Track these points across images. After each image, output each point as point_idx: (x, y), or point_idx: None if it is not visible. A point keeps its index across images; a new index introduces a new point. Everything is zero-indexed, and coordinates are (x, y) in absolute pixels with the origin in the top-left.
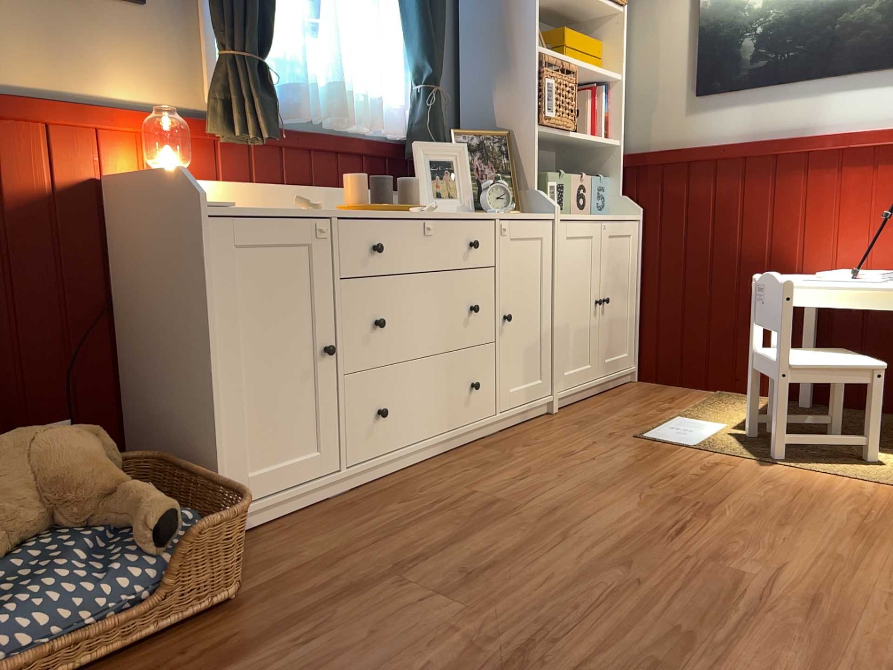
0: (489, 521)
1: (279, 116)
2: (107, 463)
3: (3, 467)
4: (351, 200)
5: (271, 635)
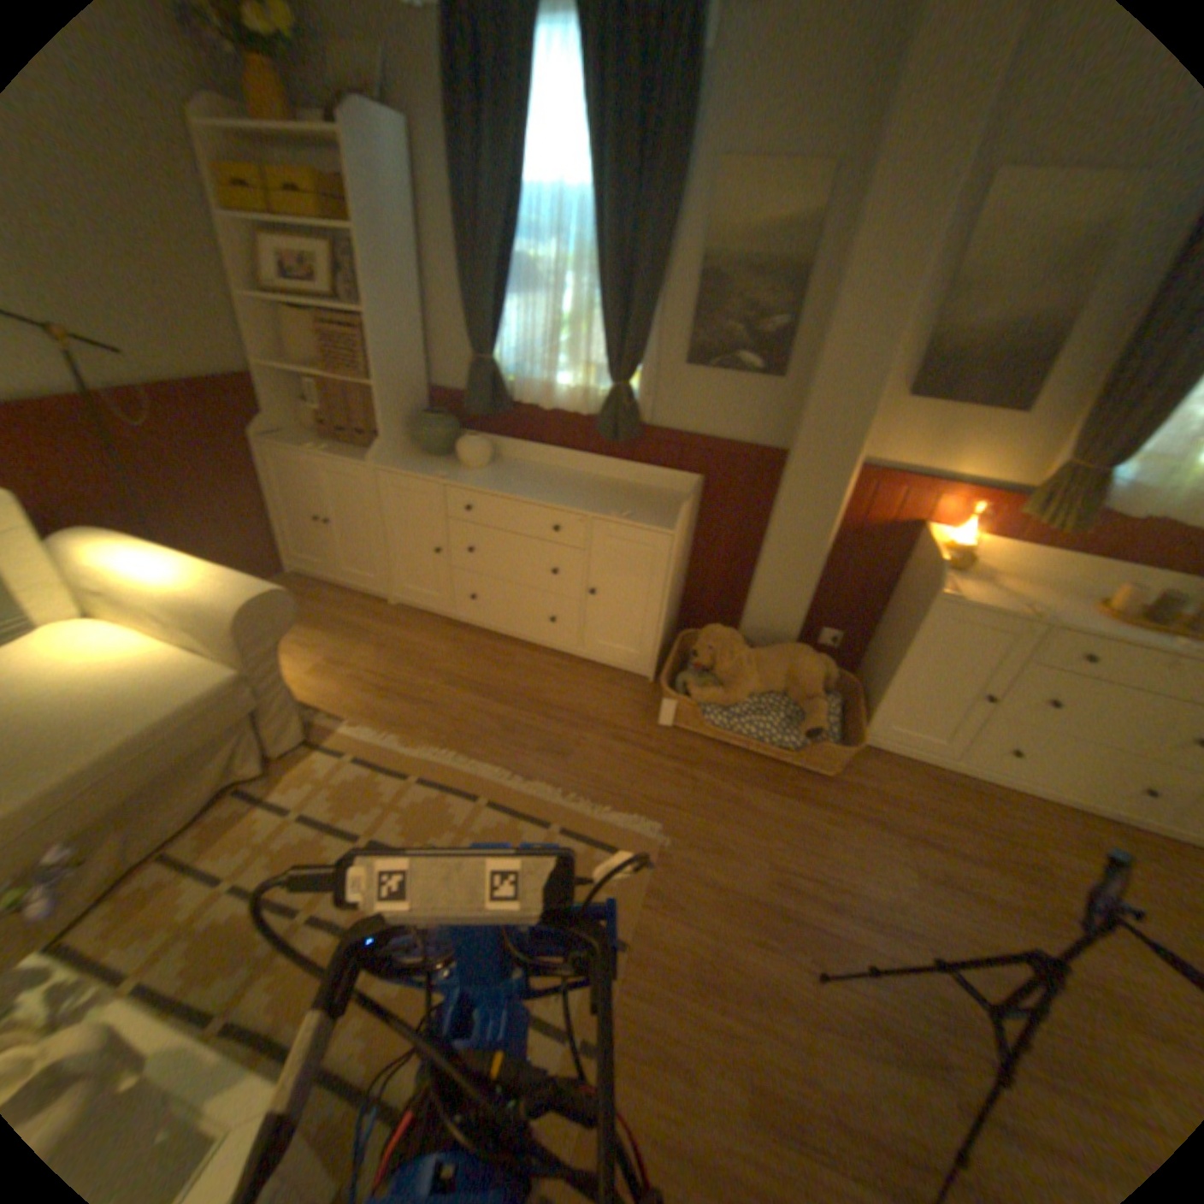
0: (1015, 877)
1: (1112, 506)
2: (821, 682)
3: (779, 663)
4: (1114, 606)
5: (826, 807)
